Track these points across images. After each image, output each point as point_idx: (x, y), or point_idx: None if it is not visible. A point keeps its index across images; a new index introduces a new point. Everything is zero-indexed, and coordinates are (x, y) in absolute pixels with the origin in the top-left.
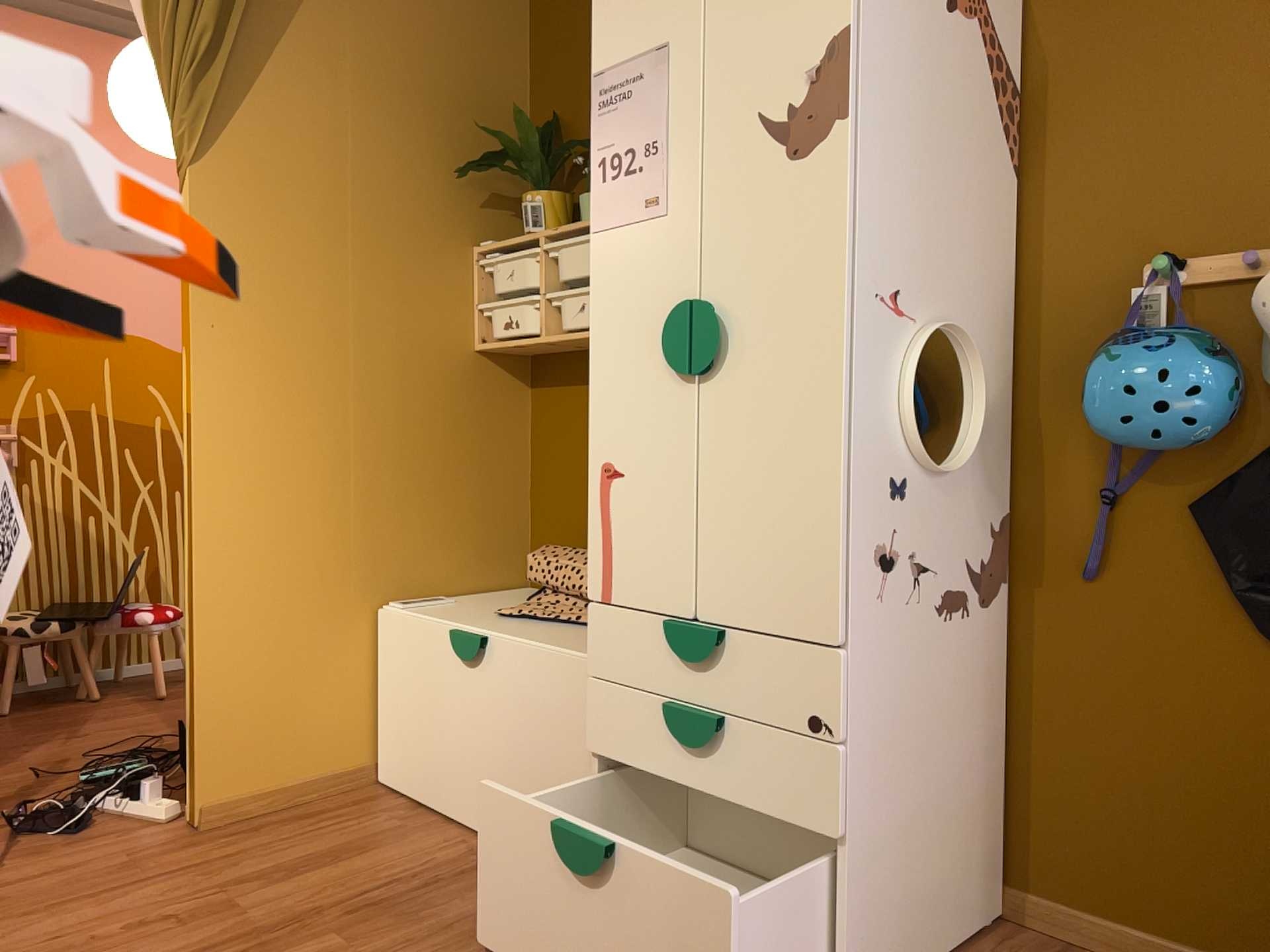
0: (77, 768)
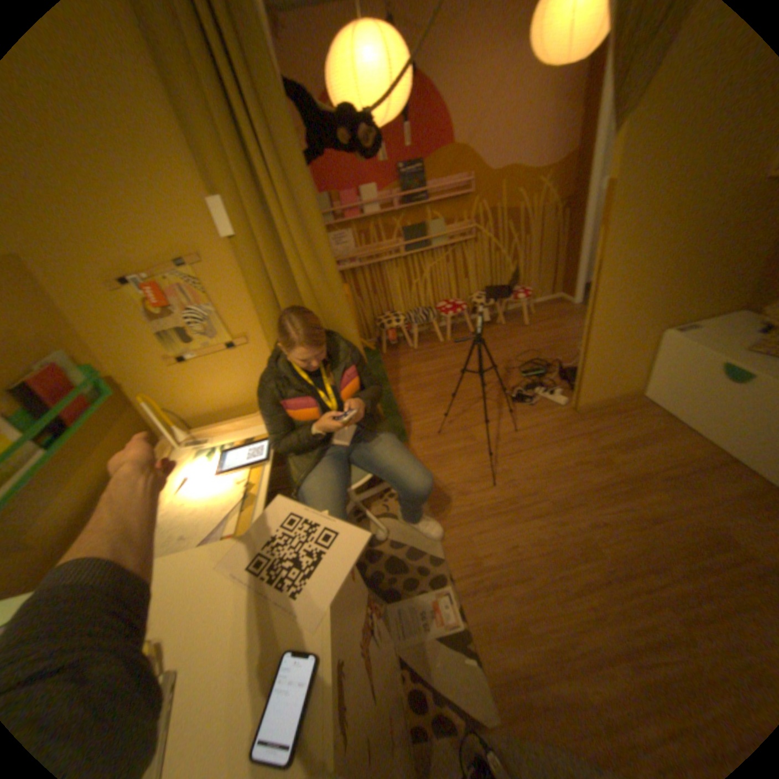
0: (515, 366)
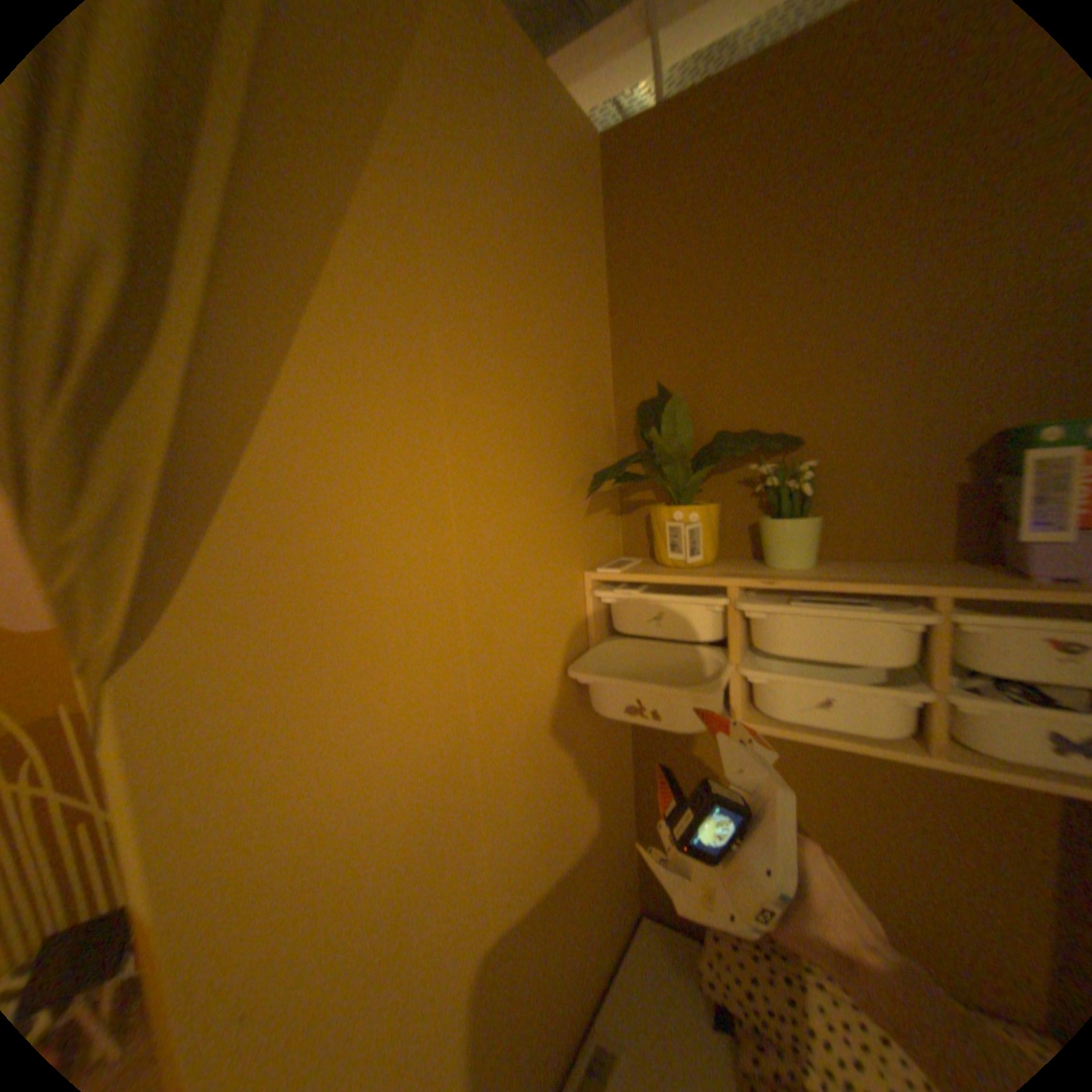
0: None
